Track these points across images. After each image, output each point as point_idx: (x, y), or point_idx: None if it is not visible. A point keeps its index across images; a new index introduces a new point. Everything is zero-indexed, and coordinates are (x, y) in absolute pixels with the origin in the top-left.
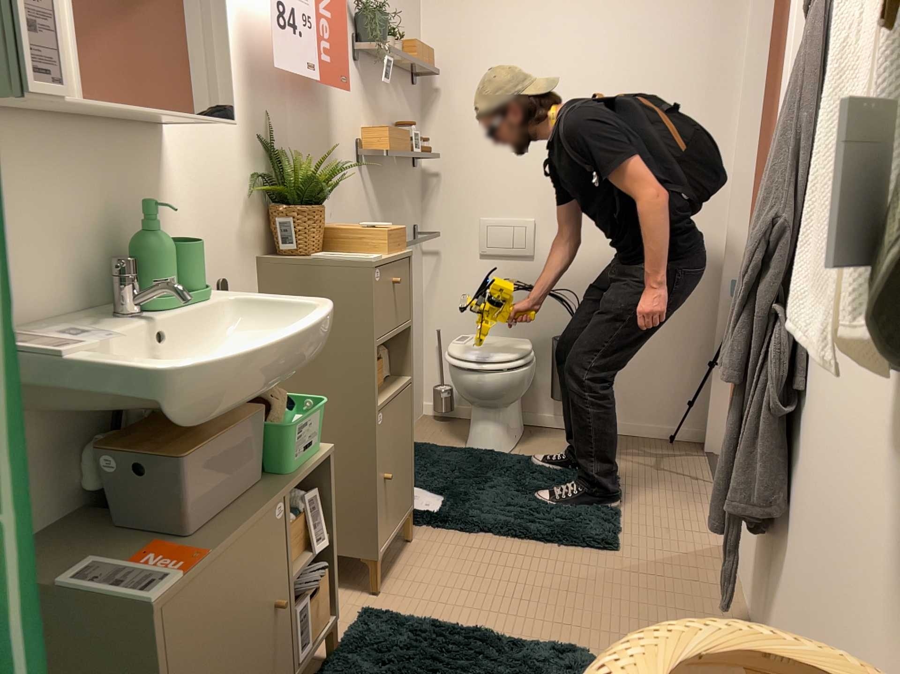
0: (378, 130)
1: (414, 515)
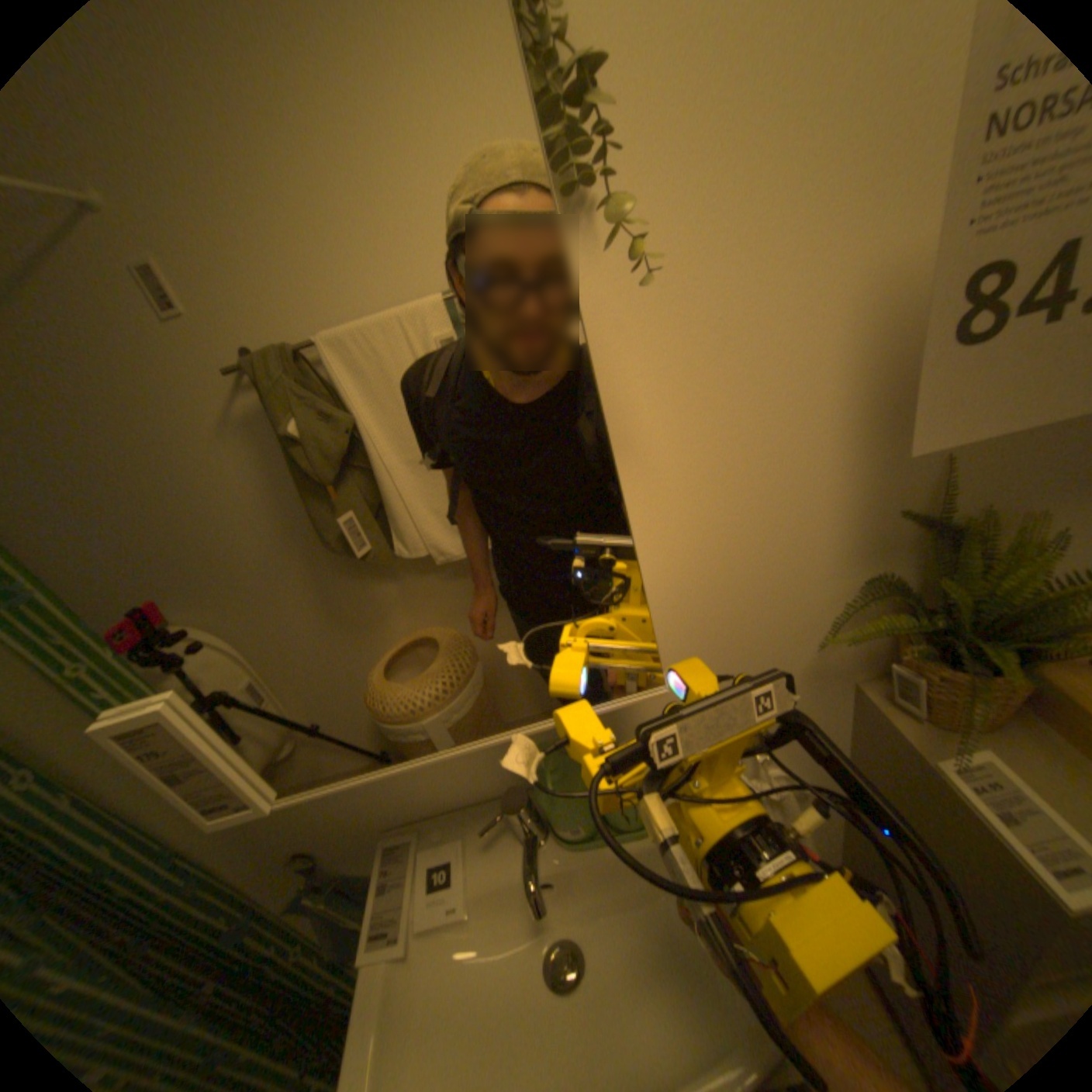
0: None
1: None
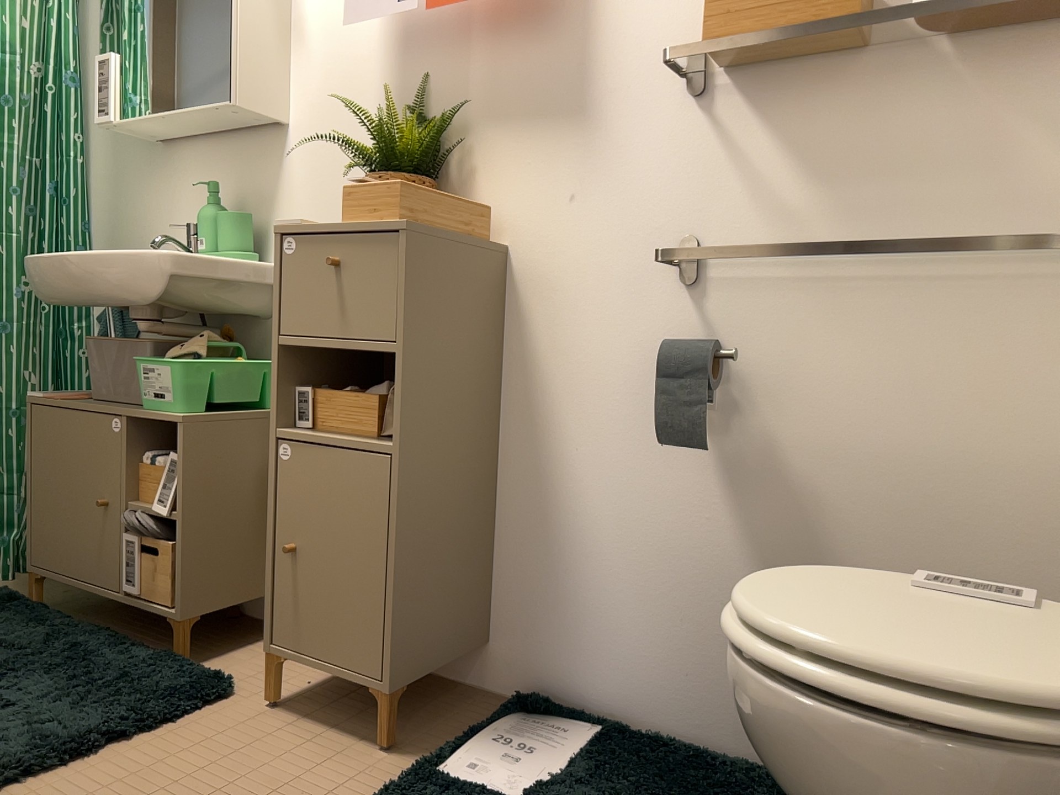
0: (805, 5)
1: (448, 739)
